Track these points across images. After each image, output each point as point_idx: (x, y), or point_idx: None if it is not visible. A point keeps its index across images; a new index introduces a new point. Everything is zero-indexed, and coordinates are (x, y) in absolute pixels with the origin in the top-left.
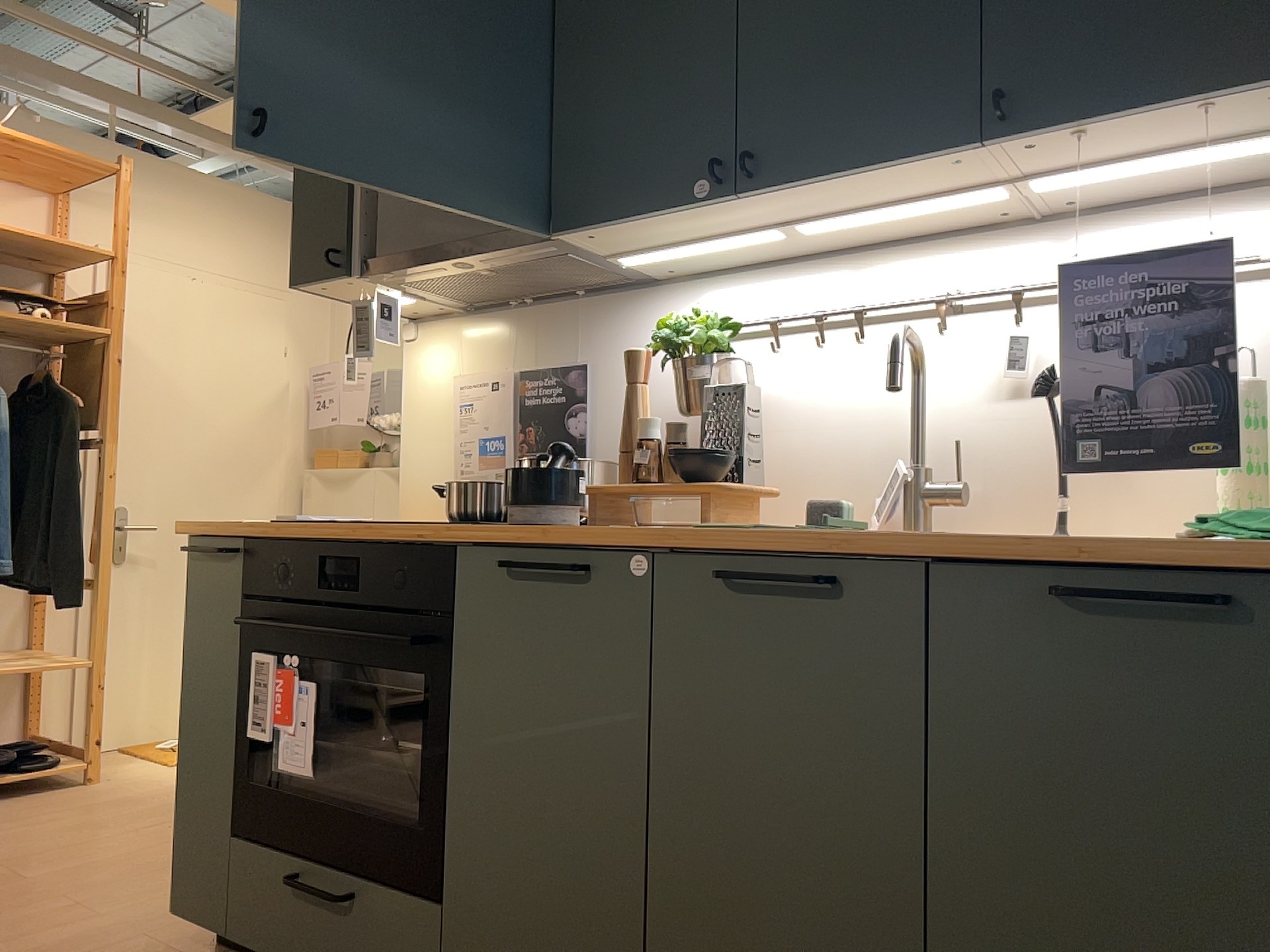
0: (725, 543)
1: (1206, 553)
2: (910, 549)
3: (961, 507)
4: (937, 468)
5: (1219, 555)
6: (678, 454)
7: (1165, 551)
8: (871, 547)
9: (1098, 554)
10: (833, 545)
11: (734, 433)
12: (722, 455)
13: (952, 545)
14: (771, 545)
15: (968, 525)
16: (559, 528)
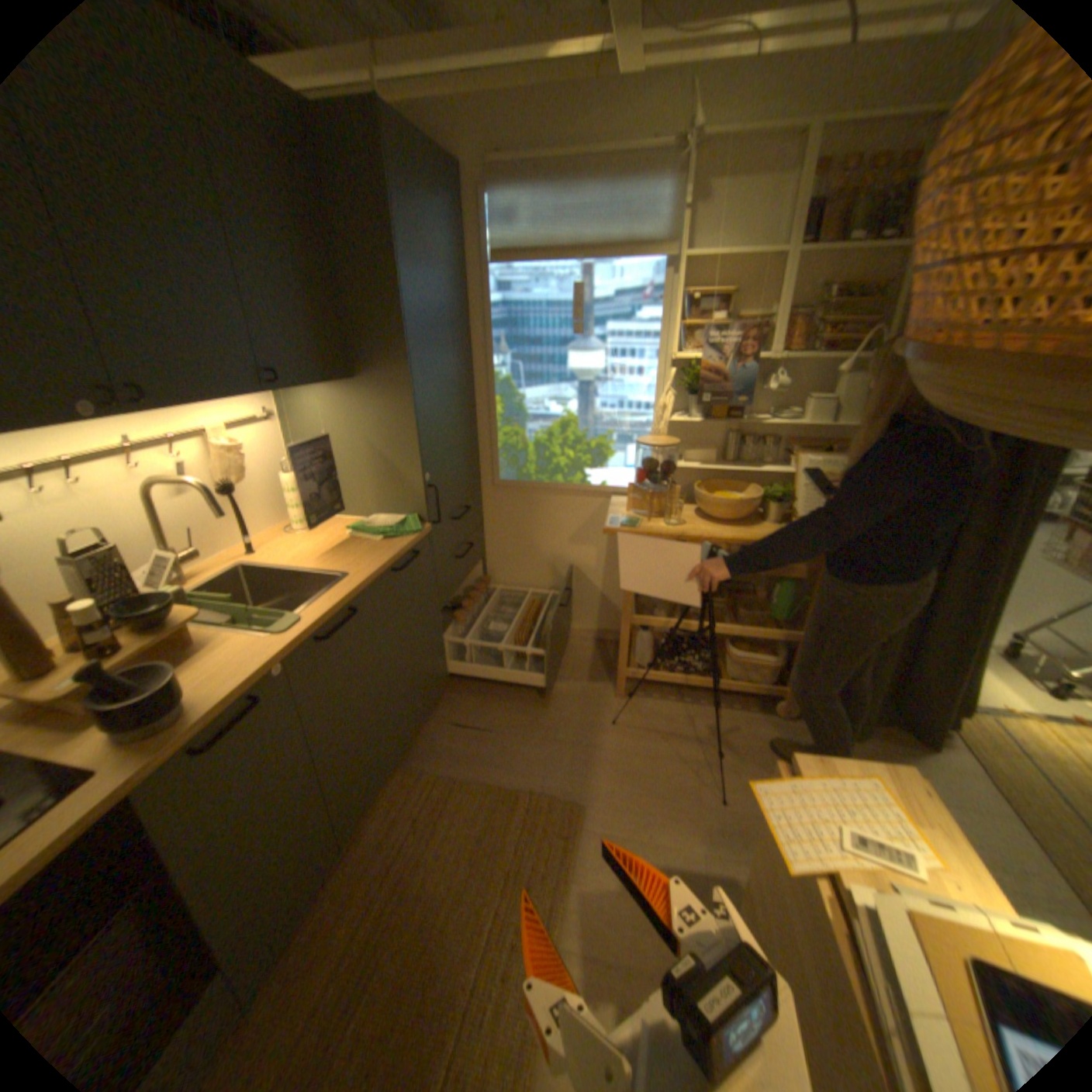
0: (316, 625)
1: (412, 544)
2: (367, 582)
3: (187, 560)
4: (168, 546)
5: (407, 543)
6: (101, 618)
7: (399, 547)
8: (358, 590)
9: (398, 556)
10: (348, 597)
11: (121, 582)
12: (155, 599)
13: (376, 574)
14: (322, 614)
15: (180, 567)
16: (186, 703)
